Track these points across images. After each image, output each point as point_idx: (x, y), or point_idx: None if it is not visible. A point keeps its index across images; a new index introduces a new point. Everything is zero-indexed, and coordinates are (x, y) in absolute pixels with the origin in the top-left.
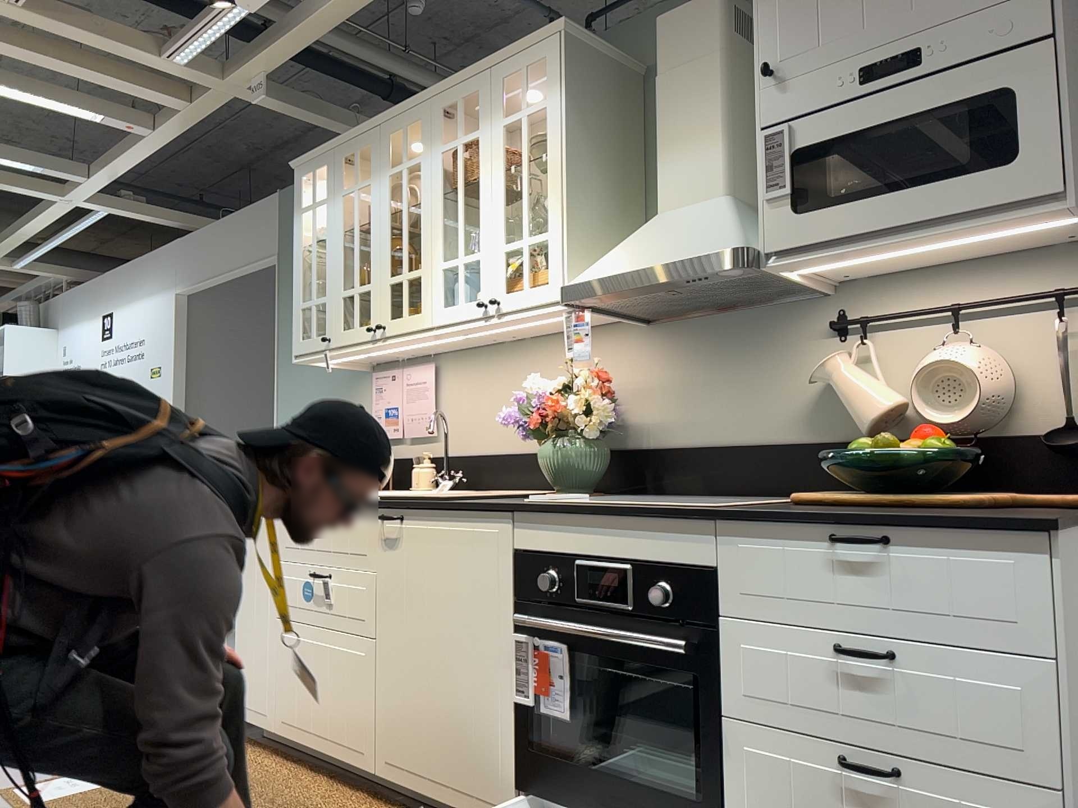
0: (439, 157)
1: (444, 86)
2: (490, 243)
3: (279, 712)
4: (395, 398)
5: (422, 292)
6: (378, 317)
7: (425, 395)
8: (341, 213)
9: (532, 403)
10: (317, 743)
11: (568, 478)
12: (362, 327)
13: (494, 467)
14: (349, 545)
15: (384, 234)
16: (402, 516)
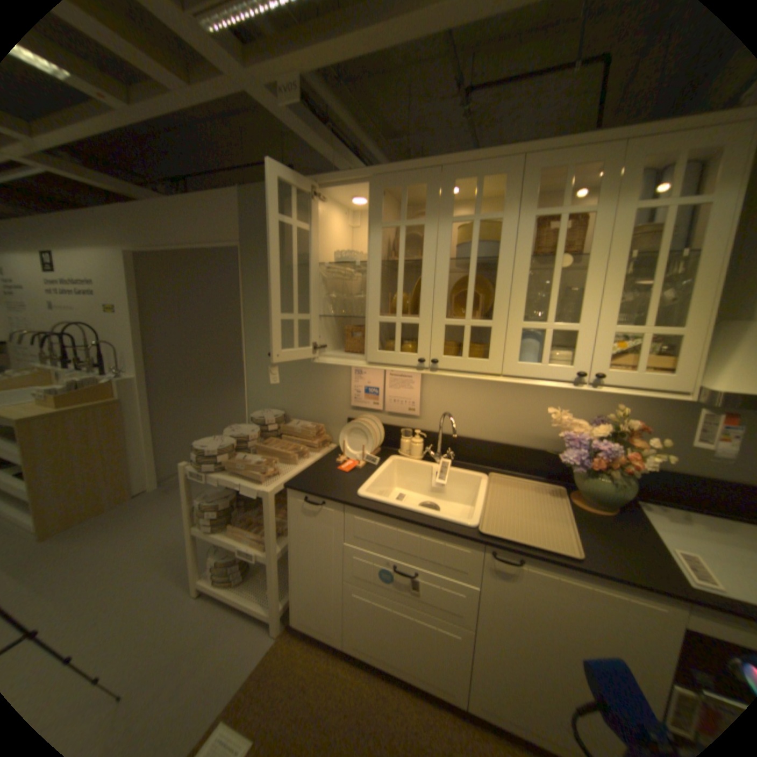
0: (532, 219)
1: (553, 143)
2: (598, 321)
3: (349, 643)
4: (378, 383)
5: (493, 343)
6: (429, 351)
7: (412, 387)
8: (379, 244)
9: (579, 442)
10: (397, 675)
11: (609, 501)
12: (405, 355)
13: (478, 449)
14: (446, 562)
15: (442, 279)
16: (527, 563)
